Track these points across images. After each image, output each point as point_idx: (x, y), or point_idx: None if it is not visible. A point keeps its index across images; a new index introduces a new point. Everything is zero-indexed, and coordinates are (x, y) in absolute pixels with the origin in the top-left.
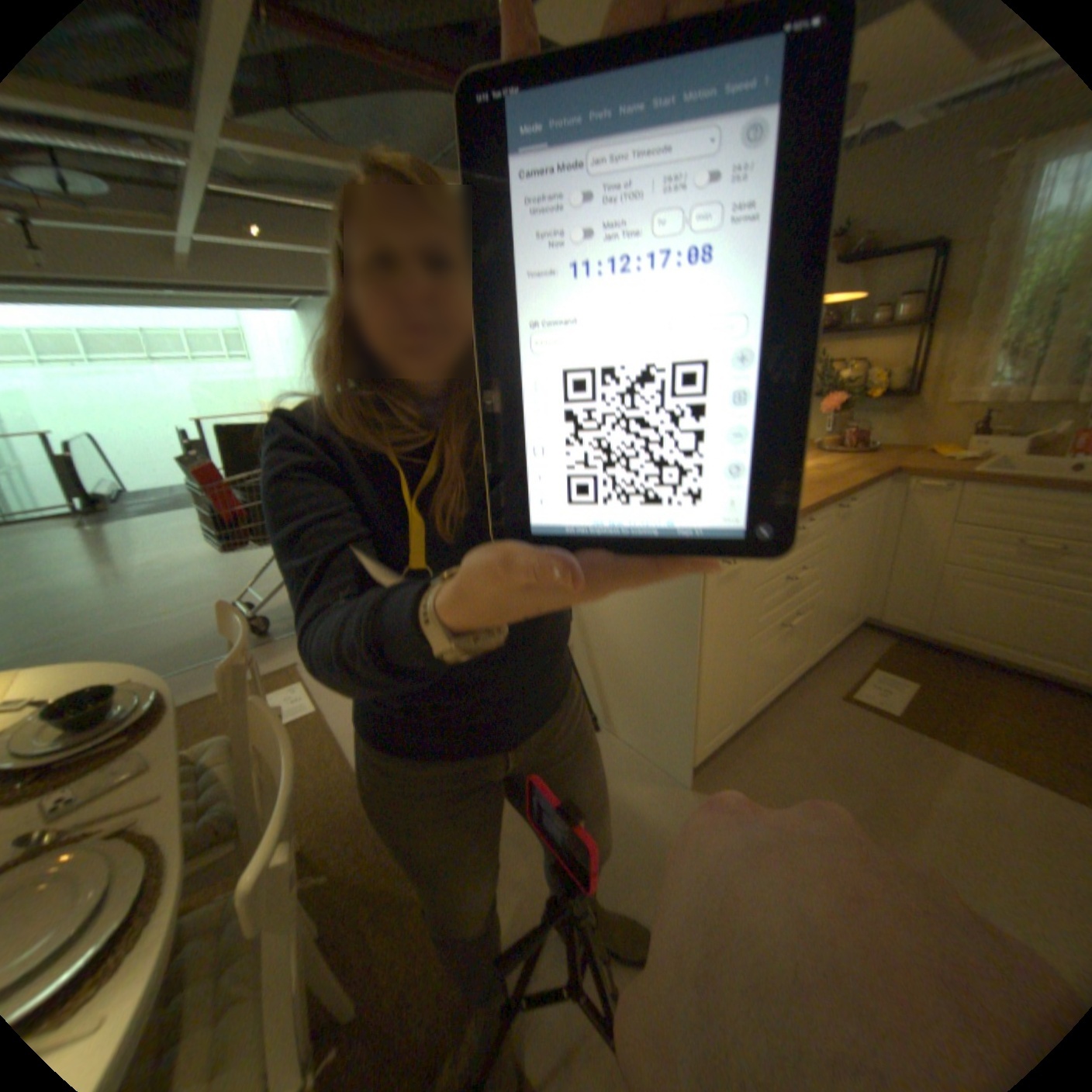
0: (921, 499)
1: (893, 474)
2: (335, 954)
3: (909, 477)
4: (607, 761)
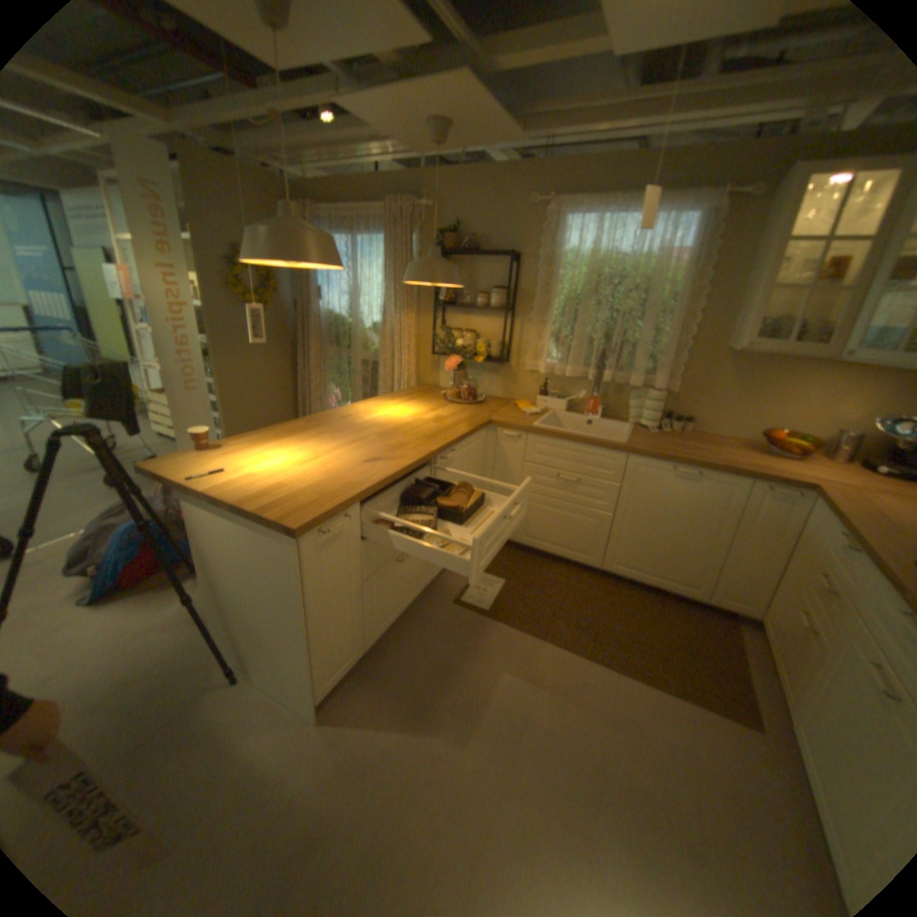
0: (504, 445)
1: (484, 428)
2: None
3: (496, 429)
4: (238, 718)
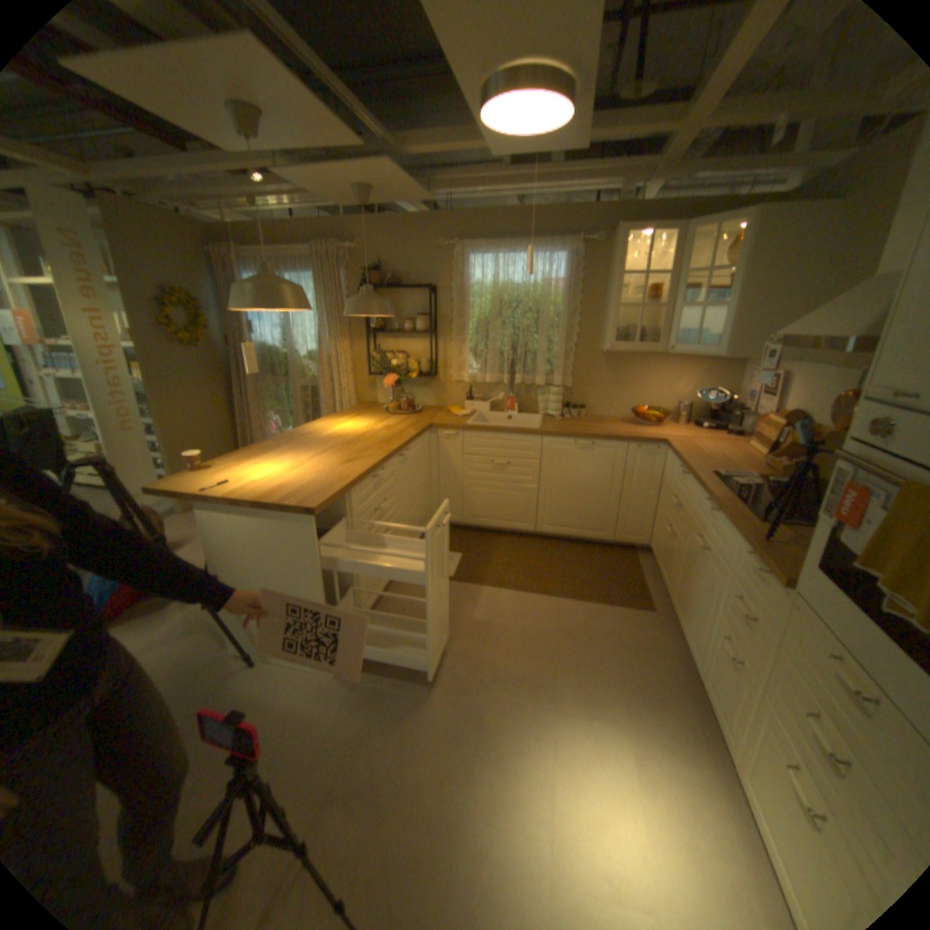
0: (444, 444)
1: (427, 431)
2: None
3: (436, 431)
4: (265, 687)
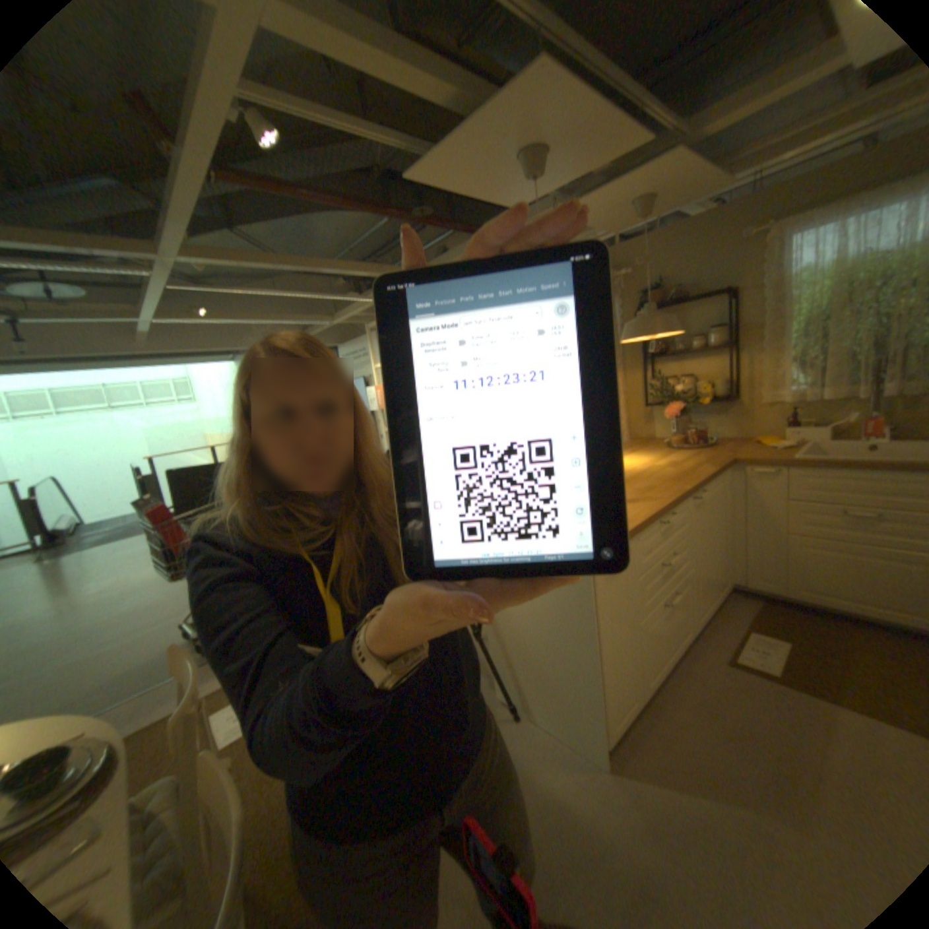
0: (757, 484)
1: (730, 467)
2: None
3: (743, 467)
4: (531, 753)
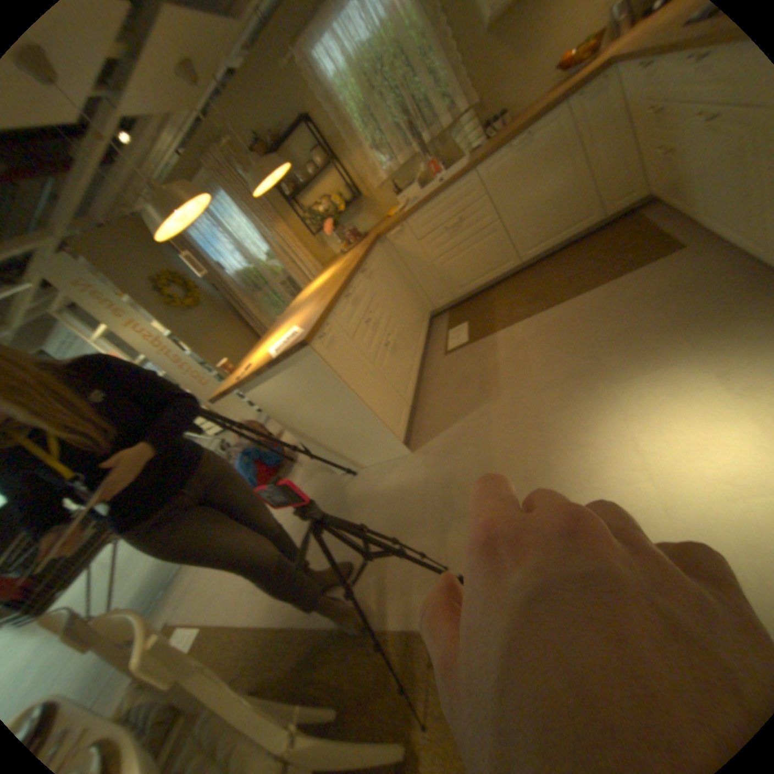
0: (400, 242)
1: (378, 240)
2: (309, 703)
3: (386, 236)
4: (372, 481)
